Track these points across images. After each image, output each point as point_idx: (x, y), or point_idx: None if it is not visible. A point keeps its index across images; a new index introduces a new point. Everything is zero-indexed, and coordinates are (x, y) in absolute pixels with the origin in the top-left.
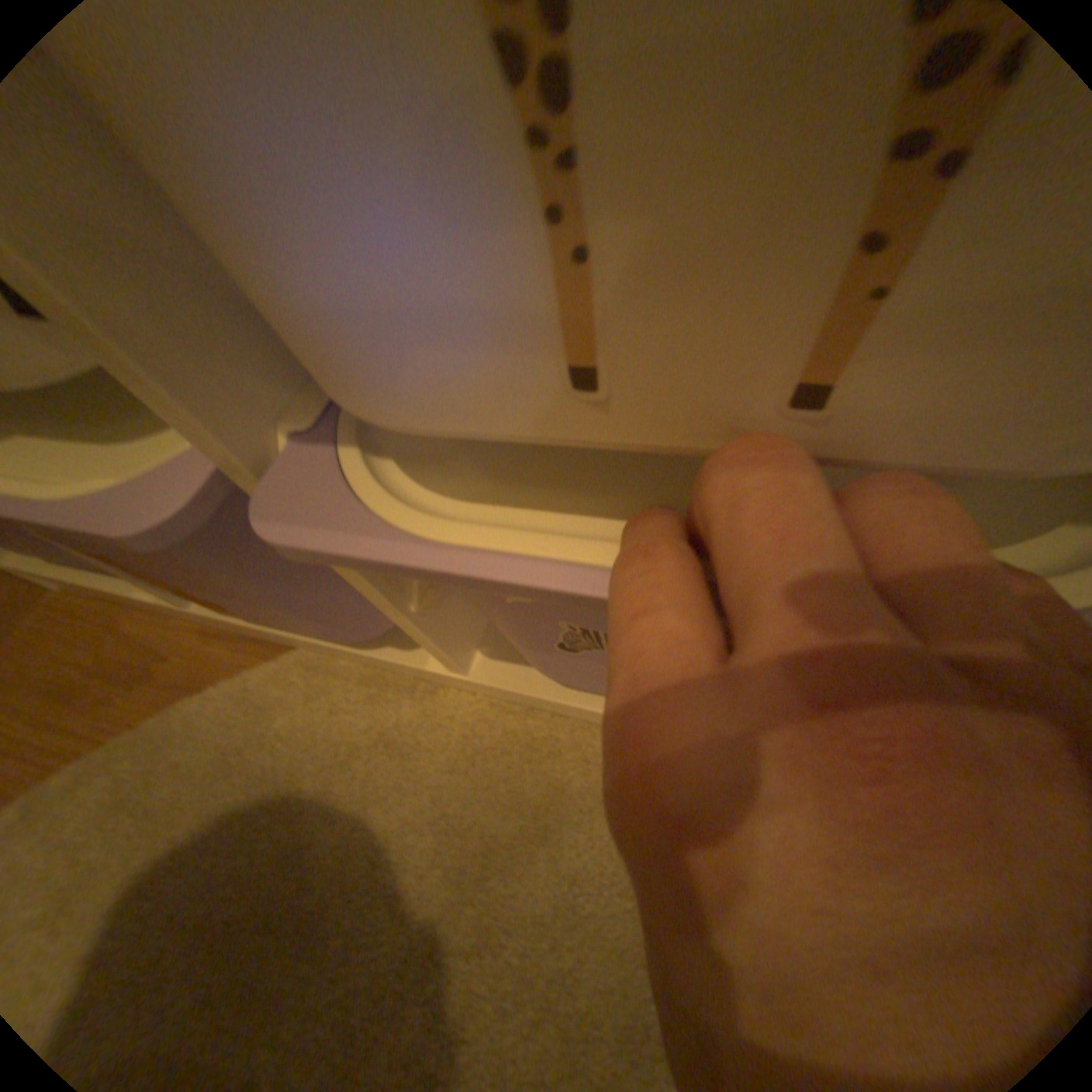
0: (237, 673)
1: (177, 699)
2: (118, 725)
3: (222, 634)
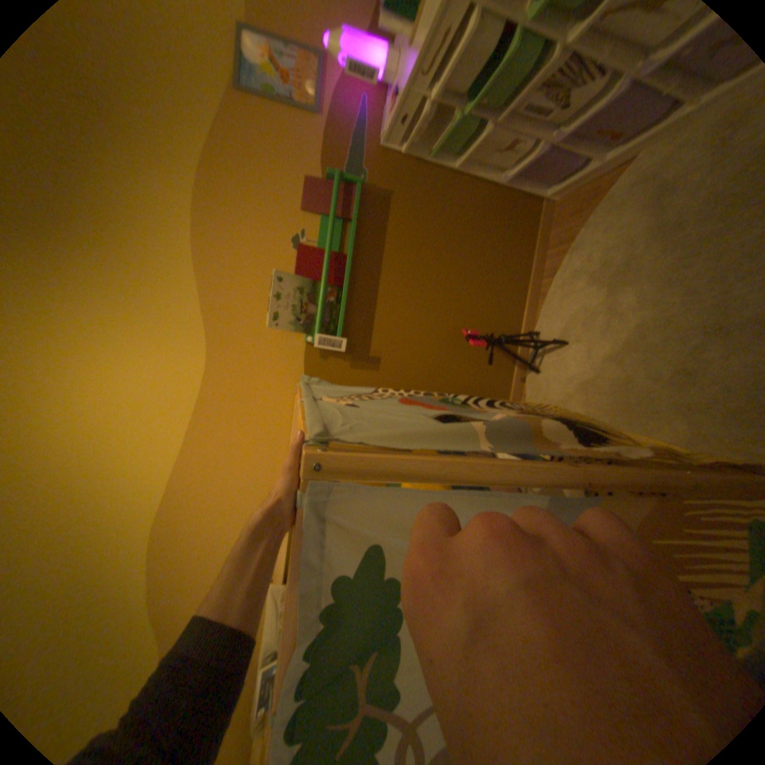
0: (626, 170)
1: (611, 187)
2: (598, 203)
3: (616, 166)
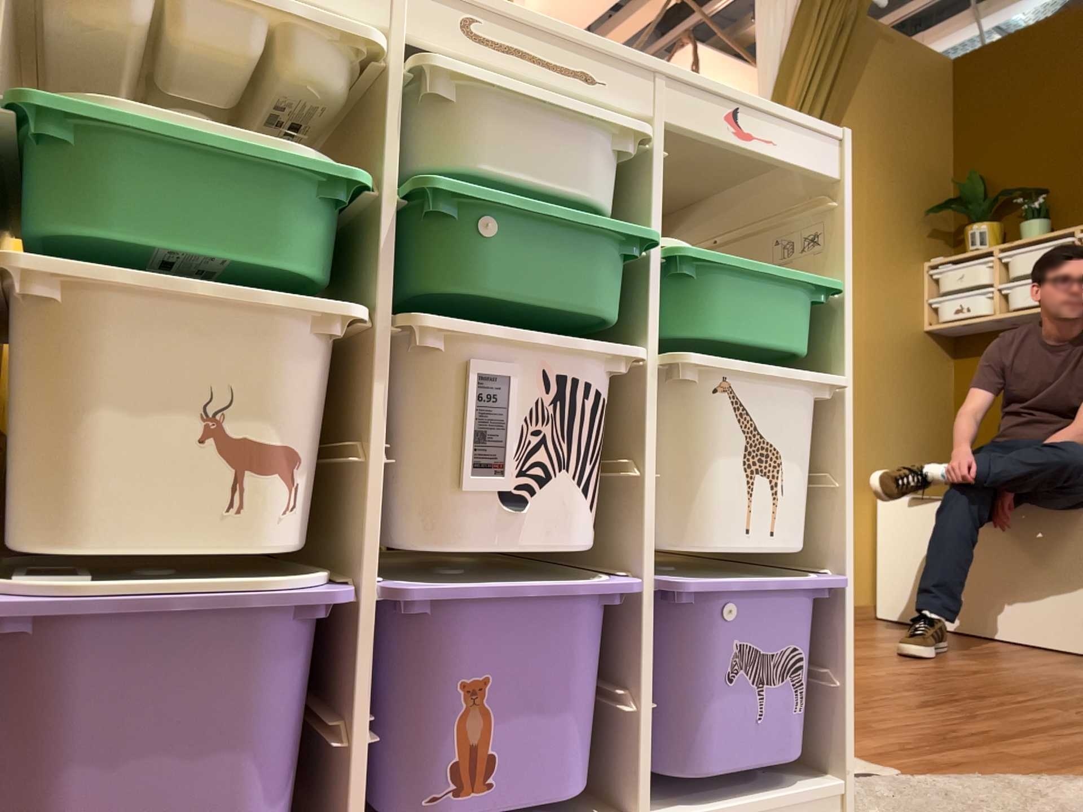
0: None
1: None
2: None
3: None
